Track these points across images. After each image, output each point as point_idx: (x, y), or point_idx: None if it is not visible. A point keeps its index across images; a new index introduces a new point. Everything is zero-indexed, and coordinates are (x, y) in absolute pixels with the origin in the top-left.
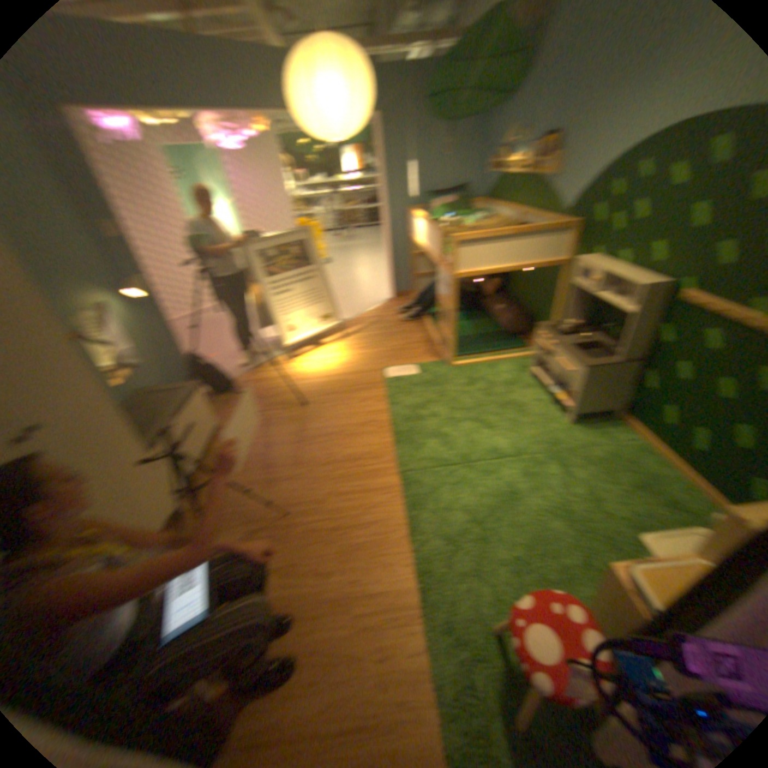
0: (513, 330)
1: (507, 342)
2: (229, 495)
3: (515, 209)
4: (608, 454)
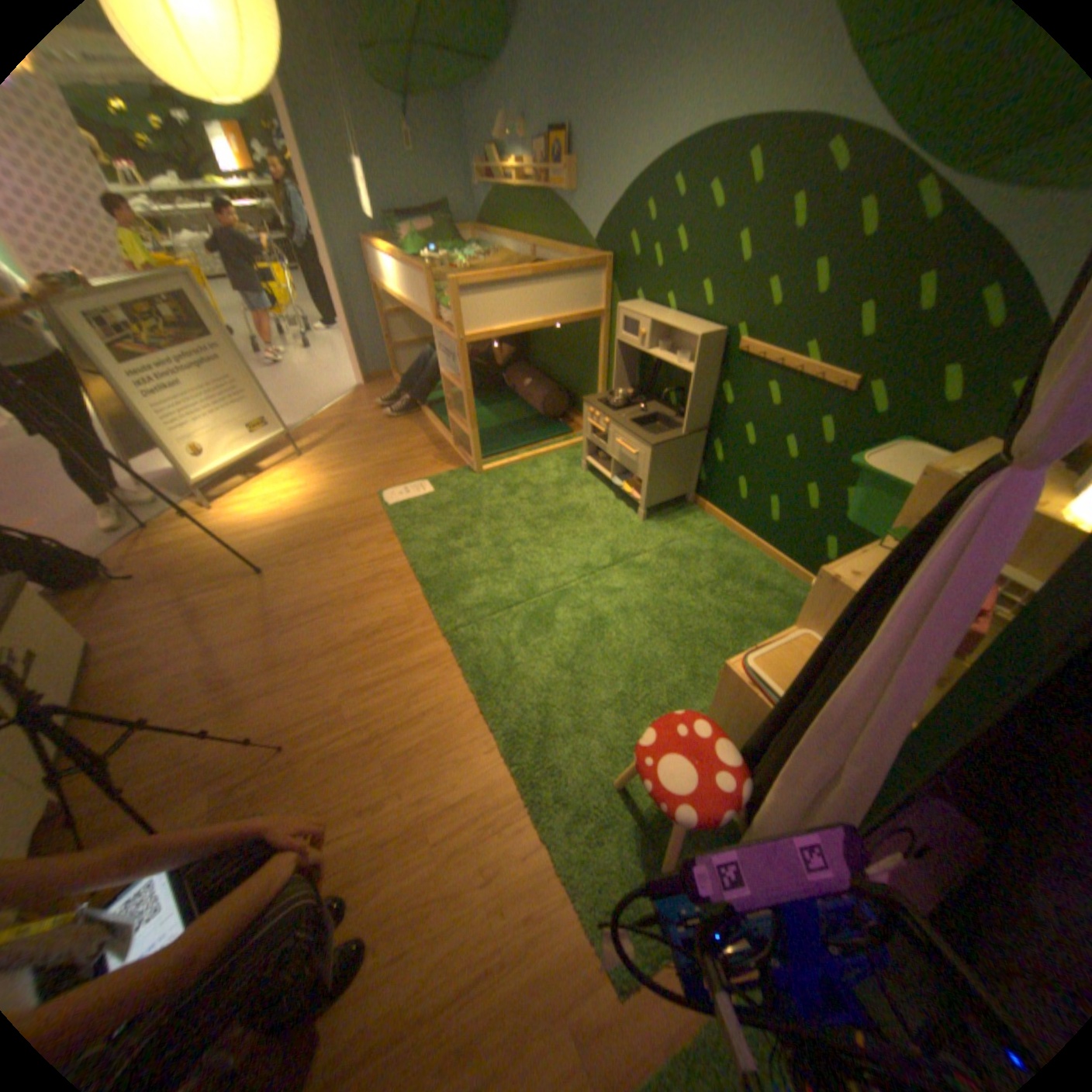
0: (551, 413)
1: (547, 430)
2: (161, 747)
3: (525, 240)
4: (688, 546)
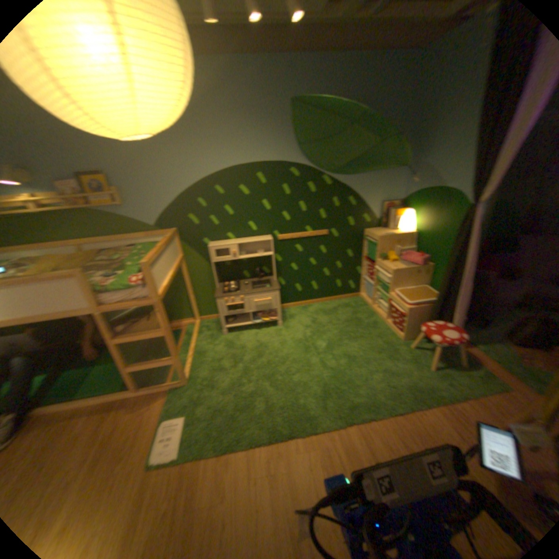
0: None
1: None
2: None
3: (68, 242)
4: (305, 318)
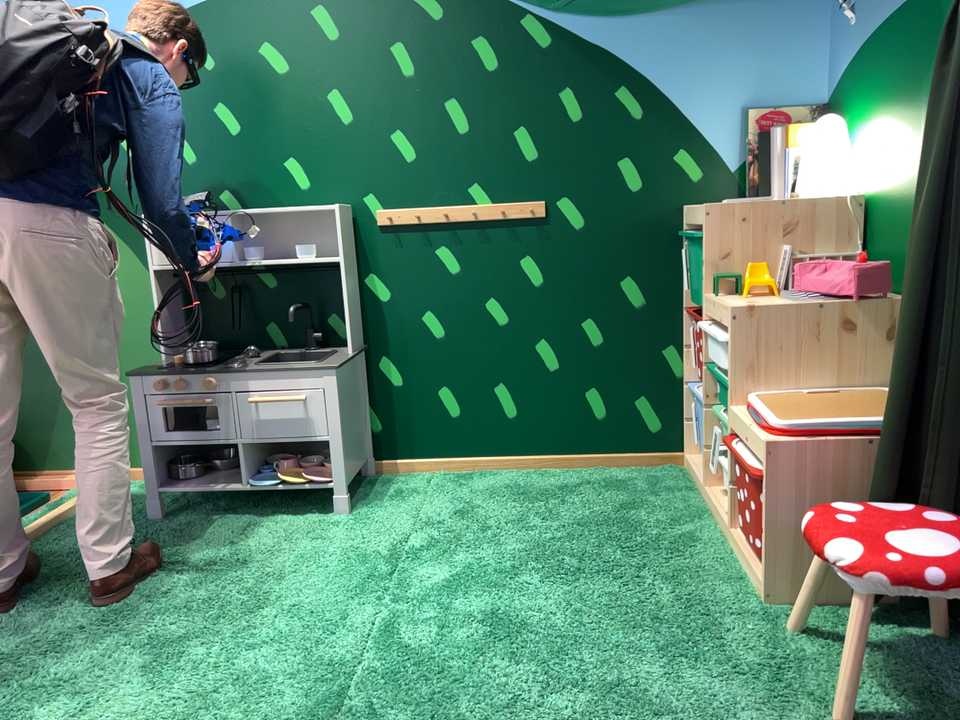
0: None
1: None
2: None
3: None
4: (442, 502)
